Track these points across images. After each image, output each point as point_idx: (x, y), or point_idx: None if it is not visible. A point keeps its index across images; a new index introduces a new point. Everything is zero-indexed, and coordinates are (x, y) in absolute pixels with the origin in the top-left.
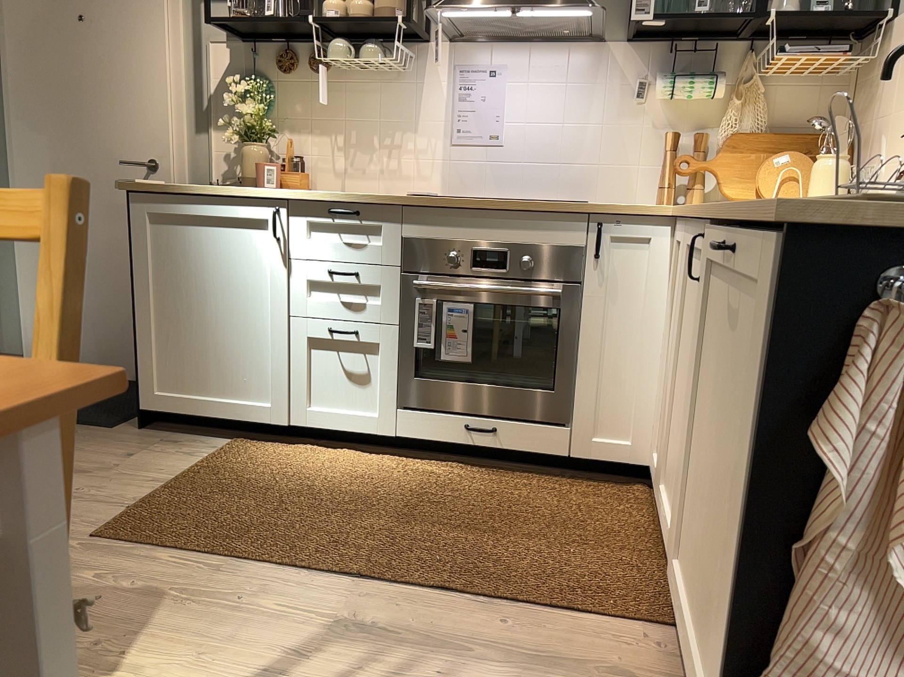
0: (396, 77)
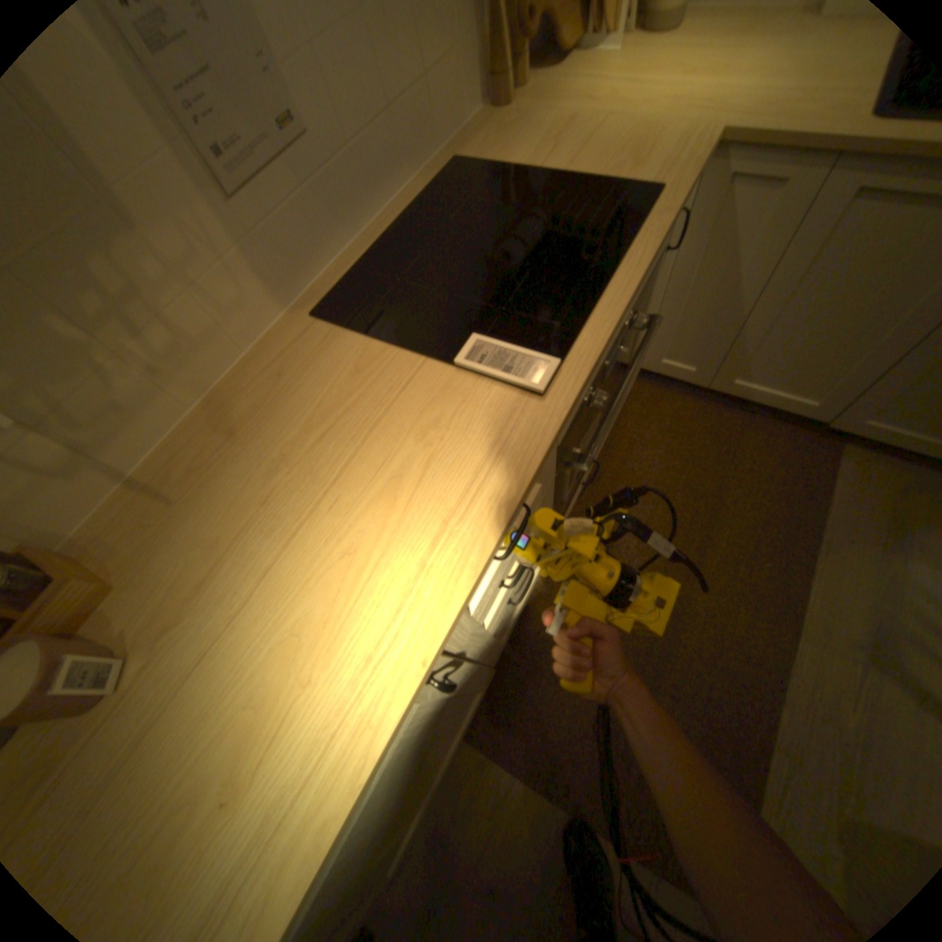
0: None
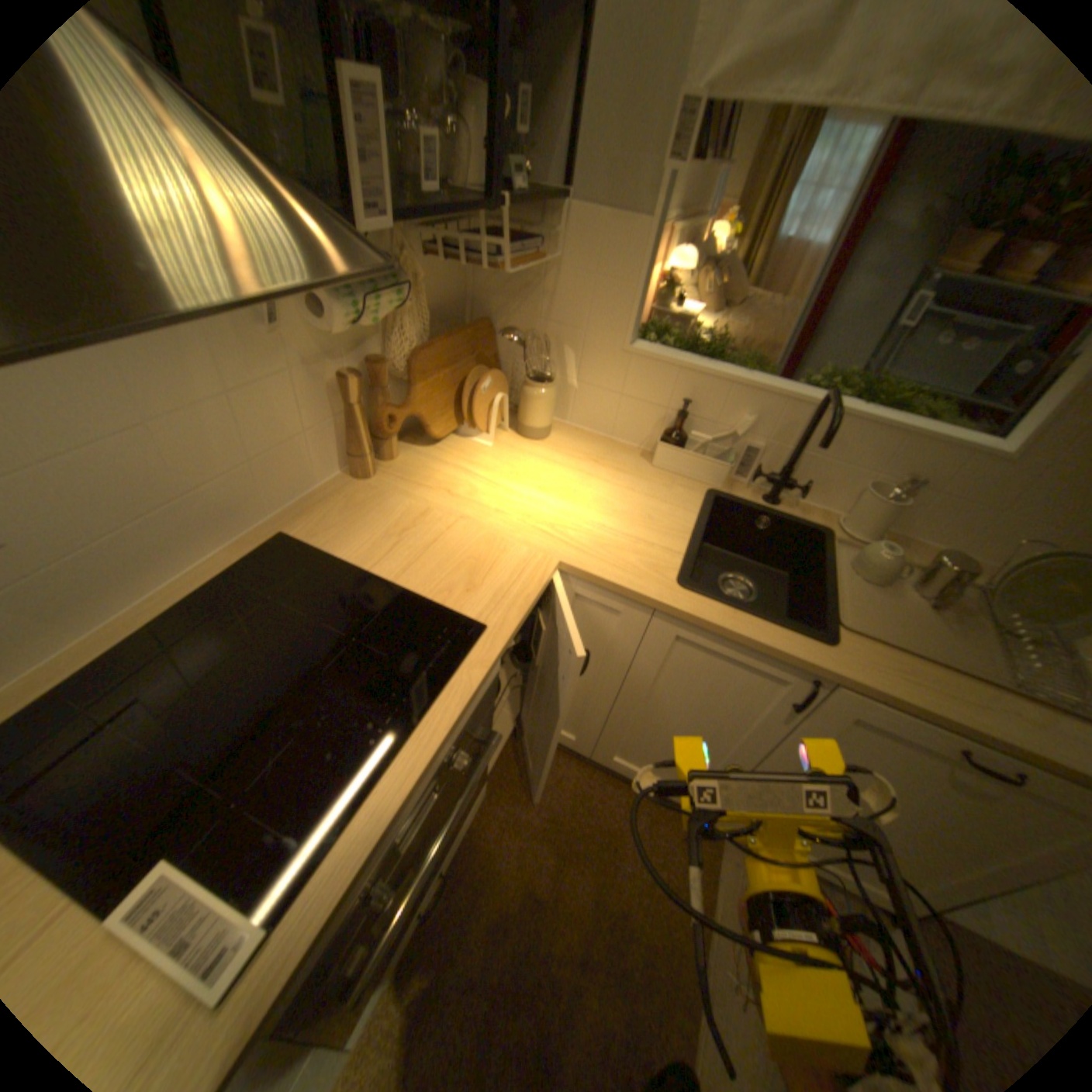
0: None
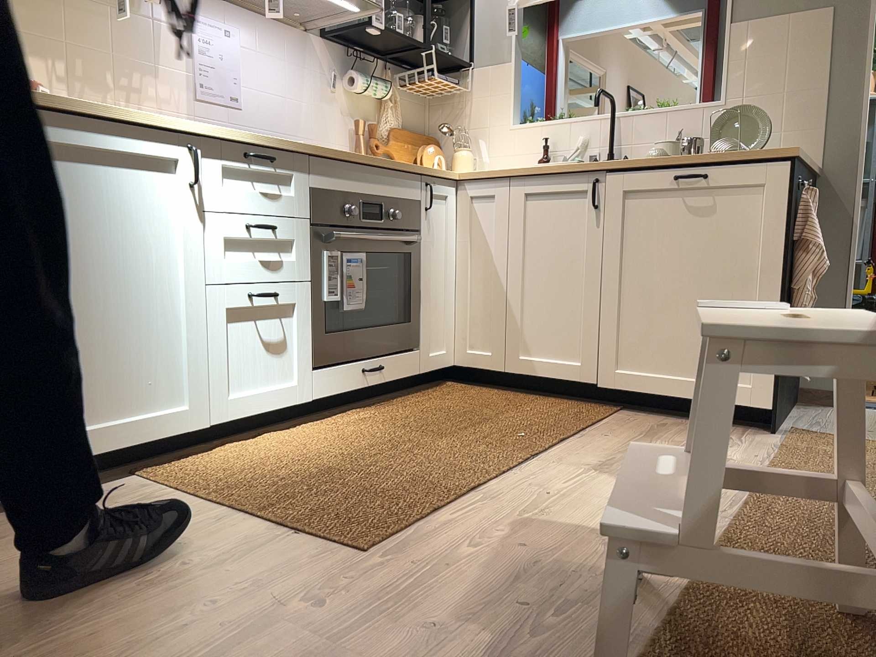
0: (133, 8)
